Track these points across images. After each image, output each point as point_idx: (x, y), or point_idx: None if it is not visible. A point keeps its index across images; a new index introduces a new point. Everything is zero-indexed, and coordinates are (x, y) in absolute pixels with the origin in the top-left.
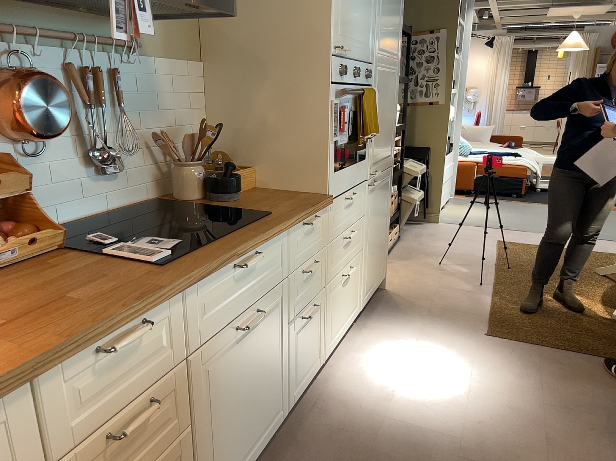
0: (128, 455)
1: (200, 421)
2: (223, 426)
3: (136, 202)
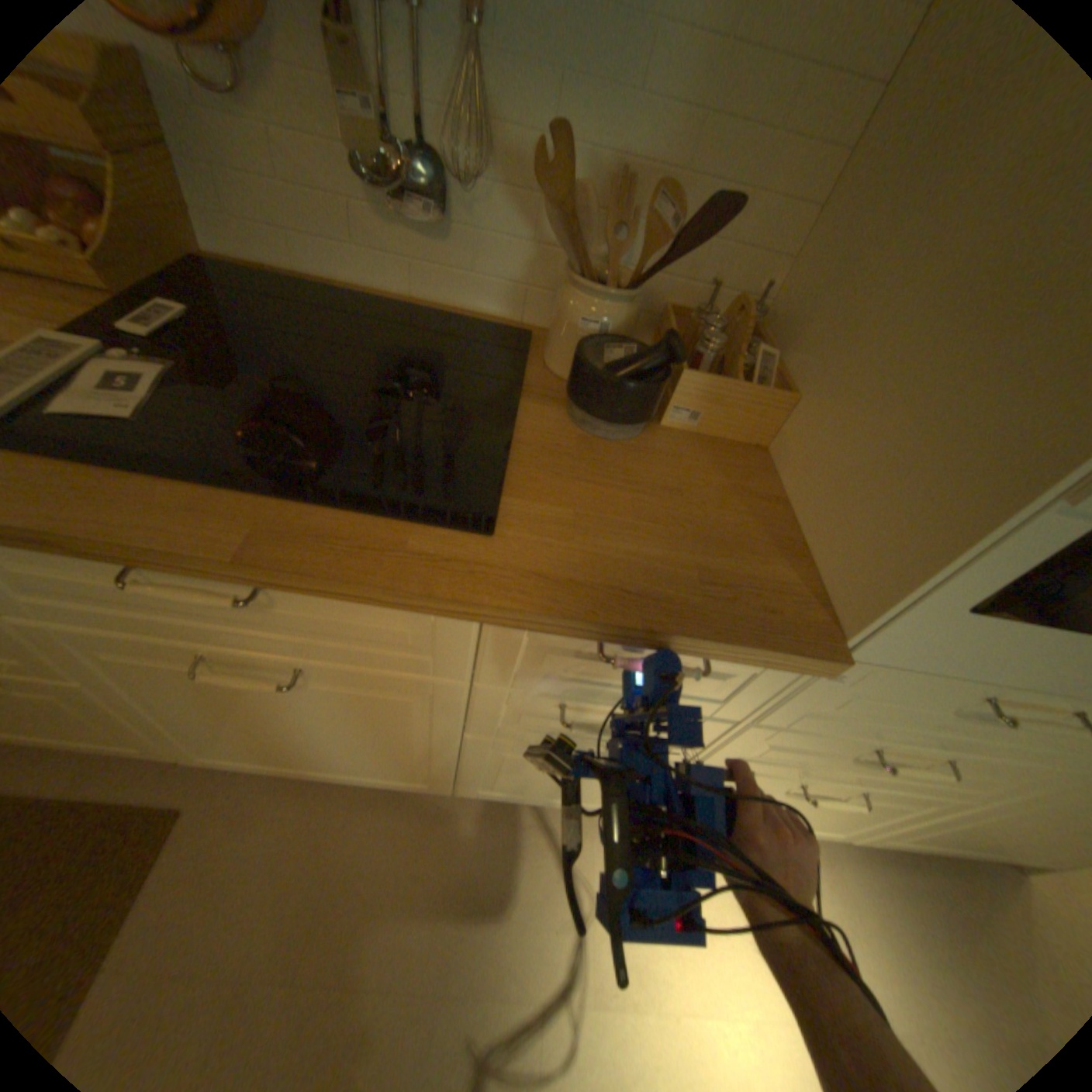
0: None
1: (111, 695)
2: (203, 727)
3: (480, 311)
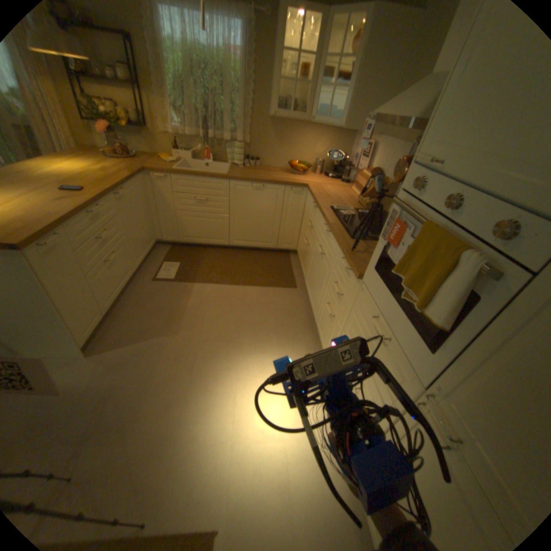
0: (309, 232)
1: (312, 254)
2: (312, 268)
3: None
